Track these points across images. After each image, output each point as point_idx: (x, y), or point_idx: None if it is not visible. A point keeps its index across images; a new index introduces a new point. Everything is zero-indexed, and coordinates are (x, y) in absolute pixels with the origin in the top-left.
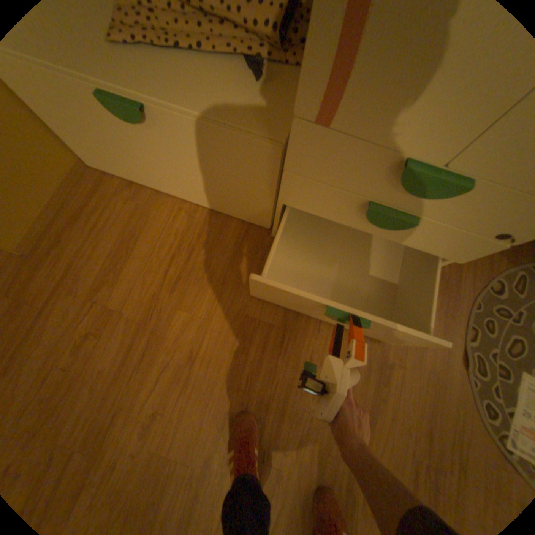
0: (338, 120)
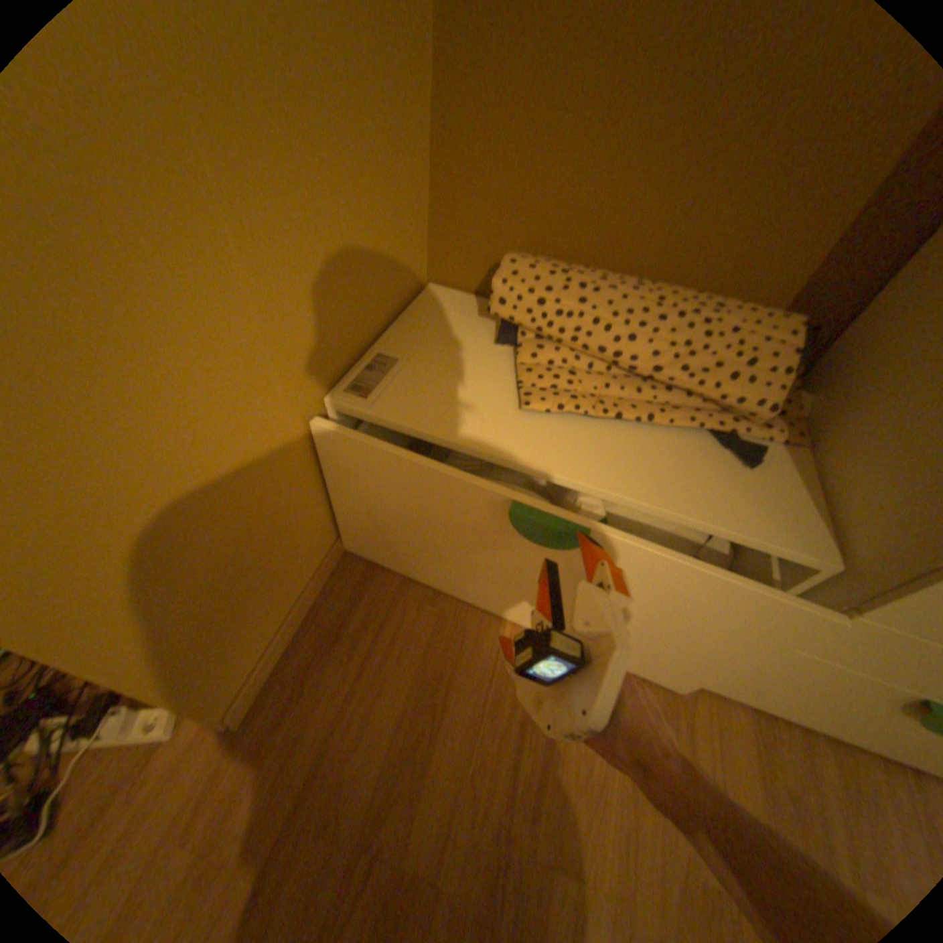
0: None
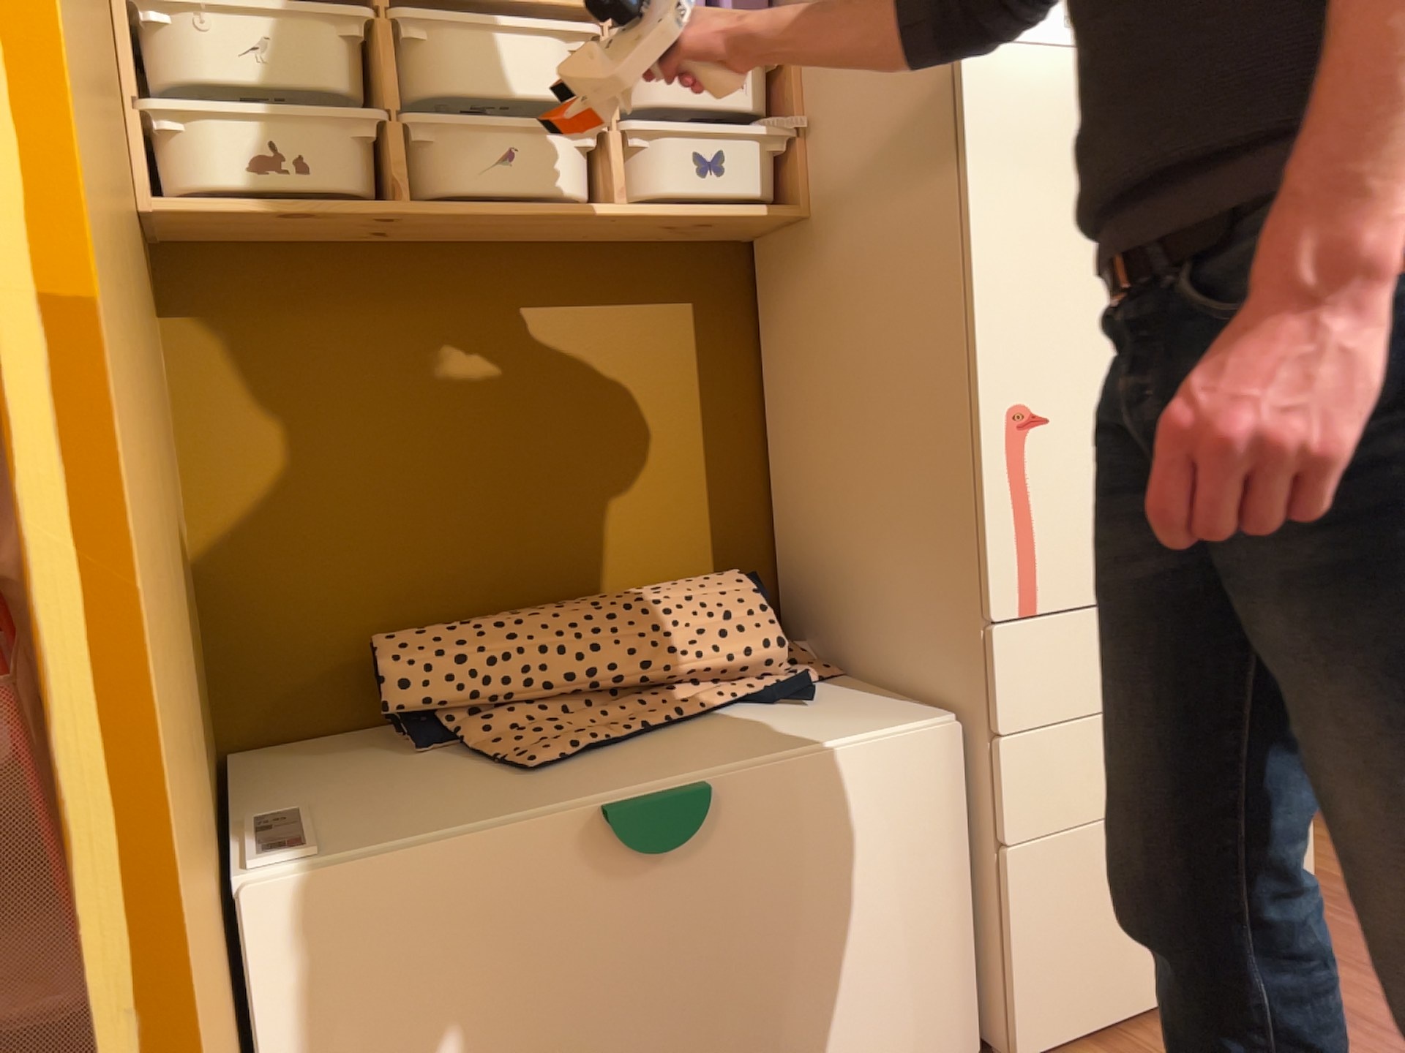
0: (1044, 600)
